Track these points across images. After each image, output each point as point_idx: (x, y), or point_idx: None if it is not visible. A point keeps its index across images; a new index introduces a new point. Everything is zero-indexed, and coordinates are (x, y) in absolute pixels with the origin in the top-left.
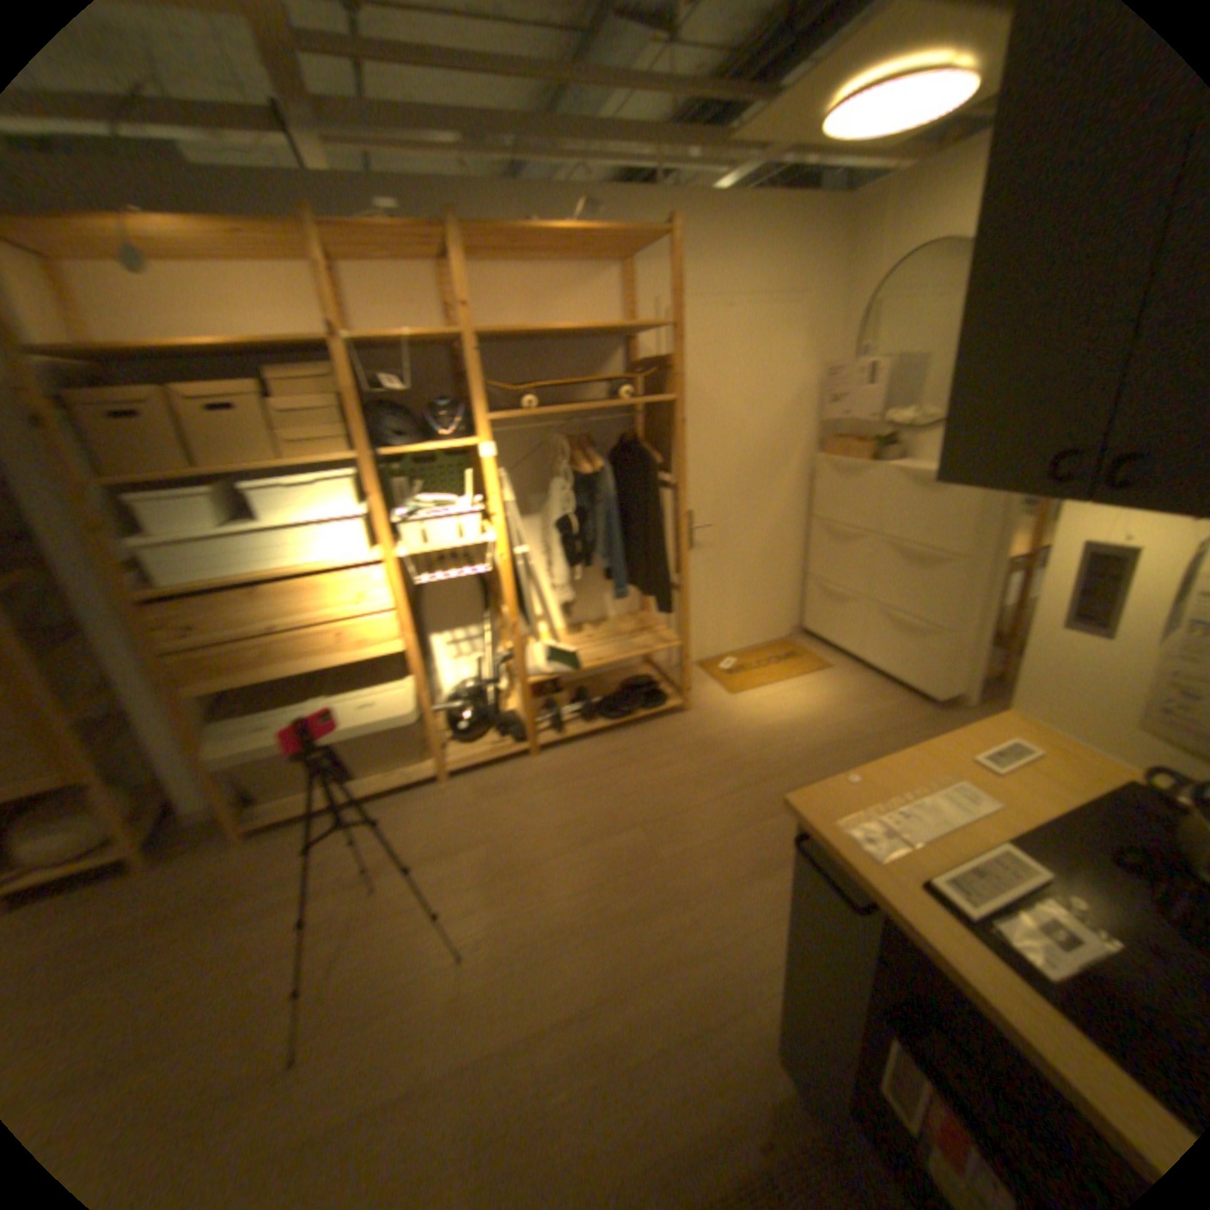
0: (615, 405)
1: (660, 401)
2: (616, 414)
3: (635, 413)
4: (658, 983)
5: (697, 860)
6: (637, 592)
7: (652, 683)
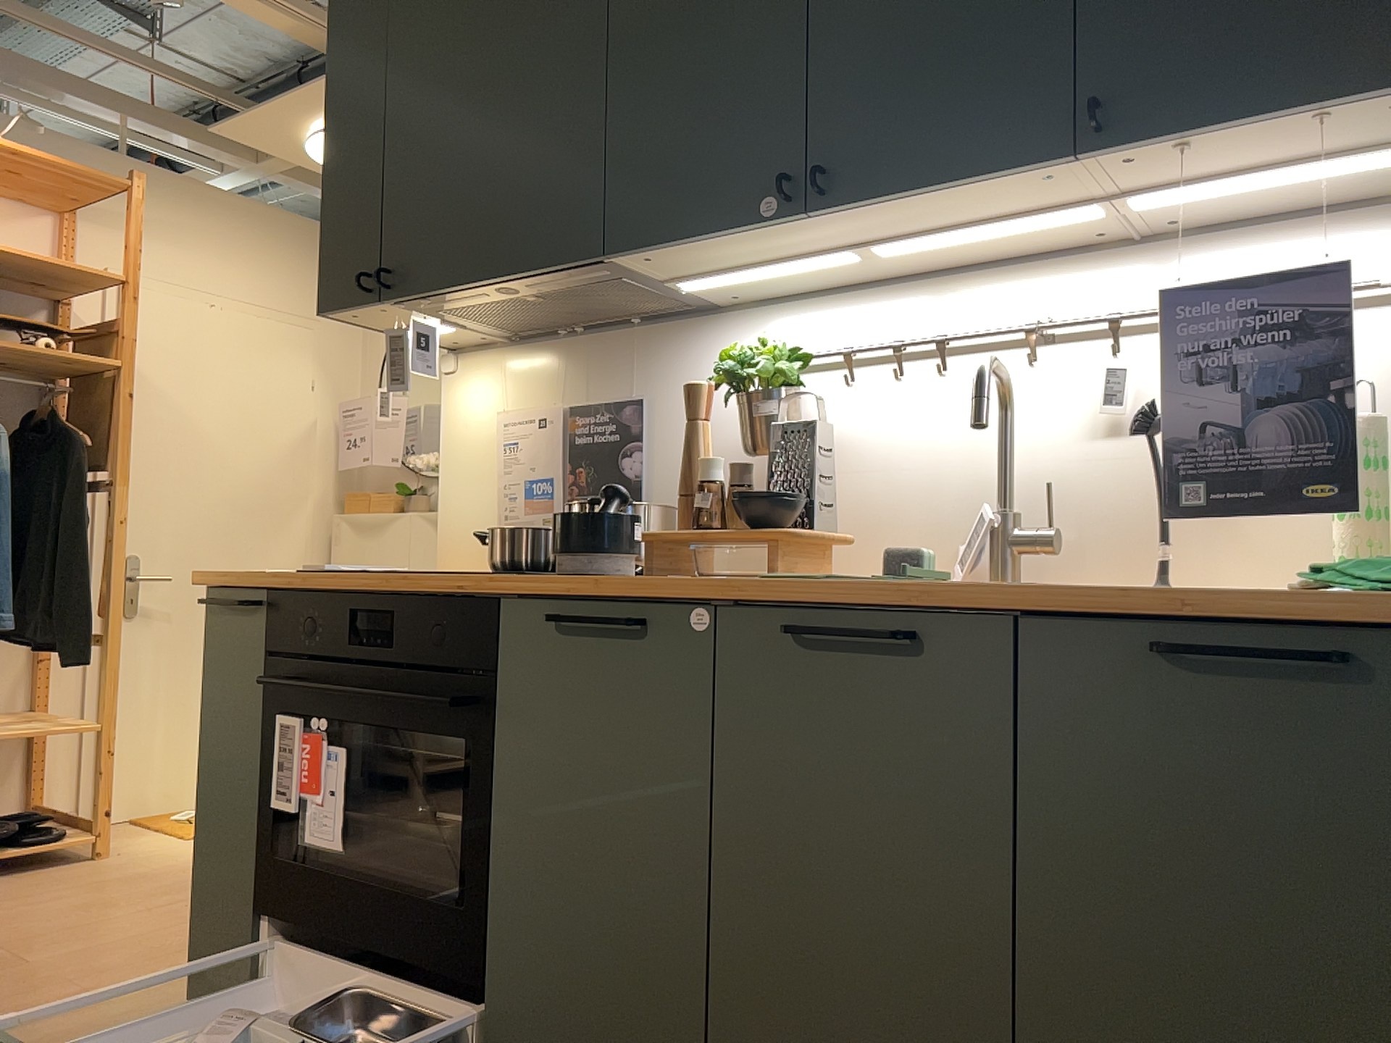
0: (32, 365)
1: (102, 372)
2: (28, 393)
3: (61, 396)
4: None
5: (89, 954)
6: (25, 676)
7: (34, 815)
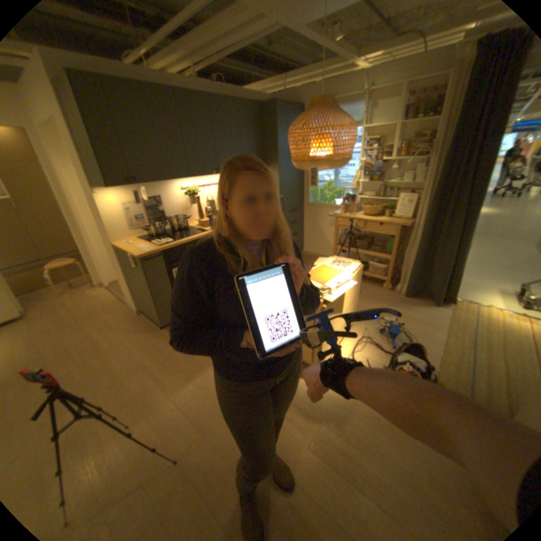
0: None
1: None
2: None
3: None
4: (138, 363)
5: (86, 369)
6: None
7: None
